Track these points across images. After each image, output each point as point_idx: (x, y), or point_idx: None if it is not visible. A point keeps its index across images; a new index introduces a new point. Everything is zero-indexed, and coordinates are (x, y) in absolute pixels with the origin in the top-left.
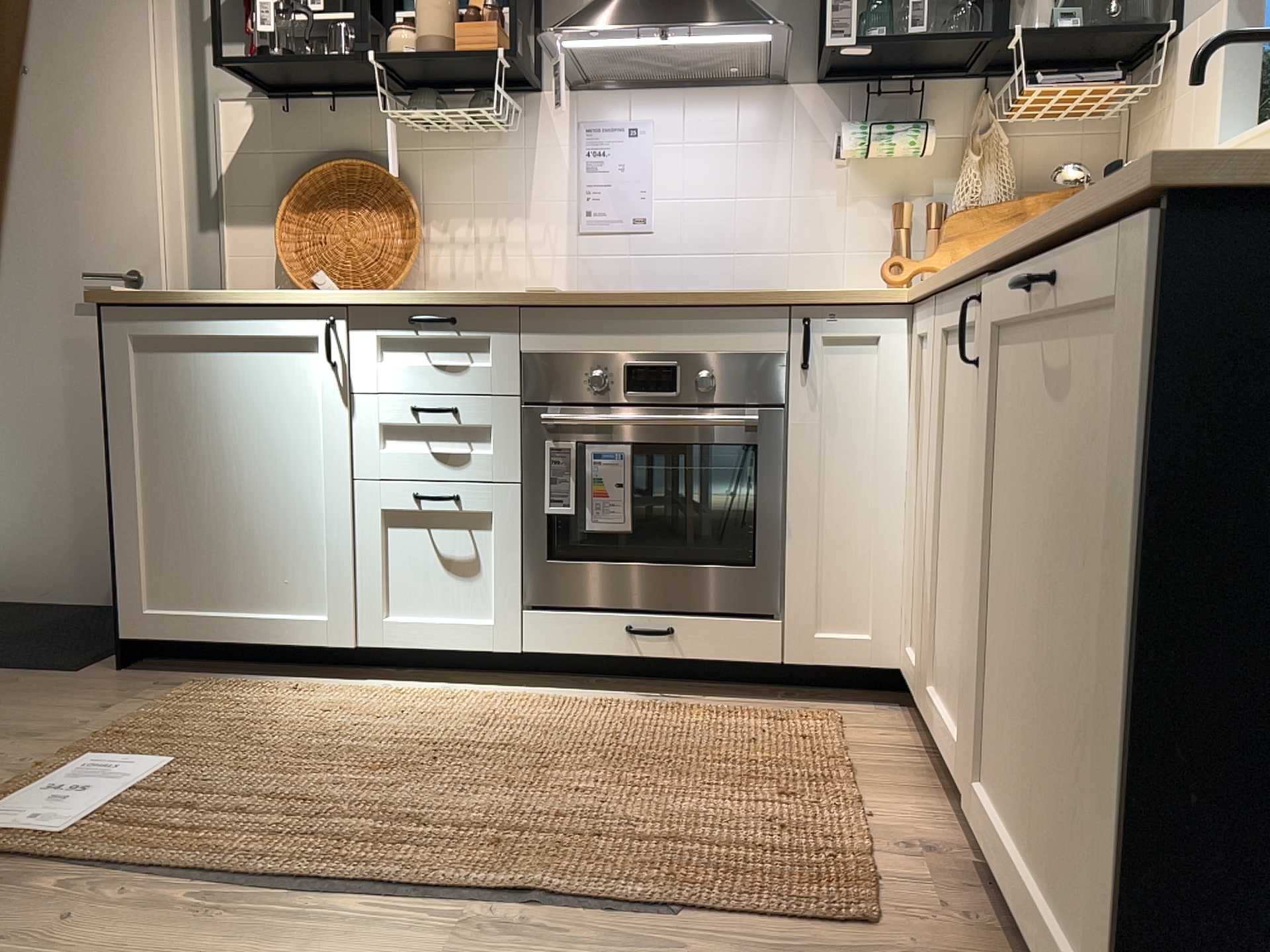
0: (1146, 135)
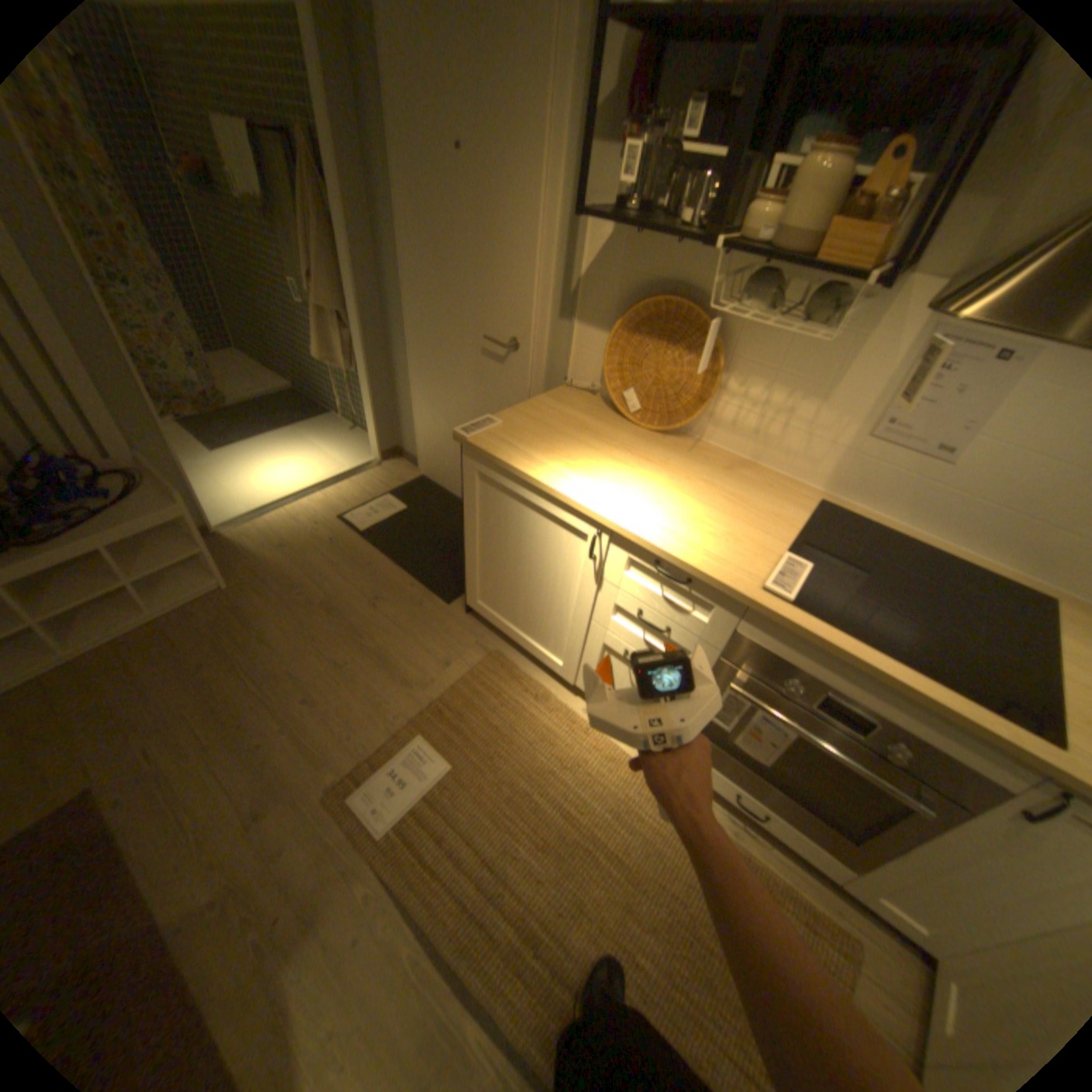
0: None
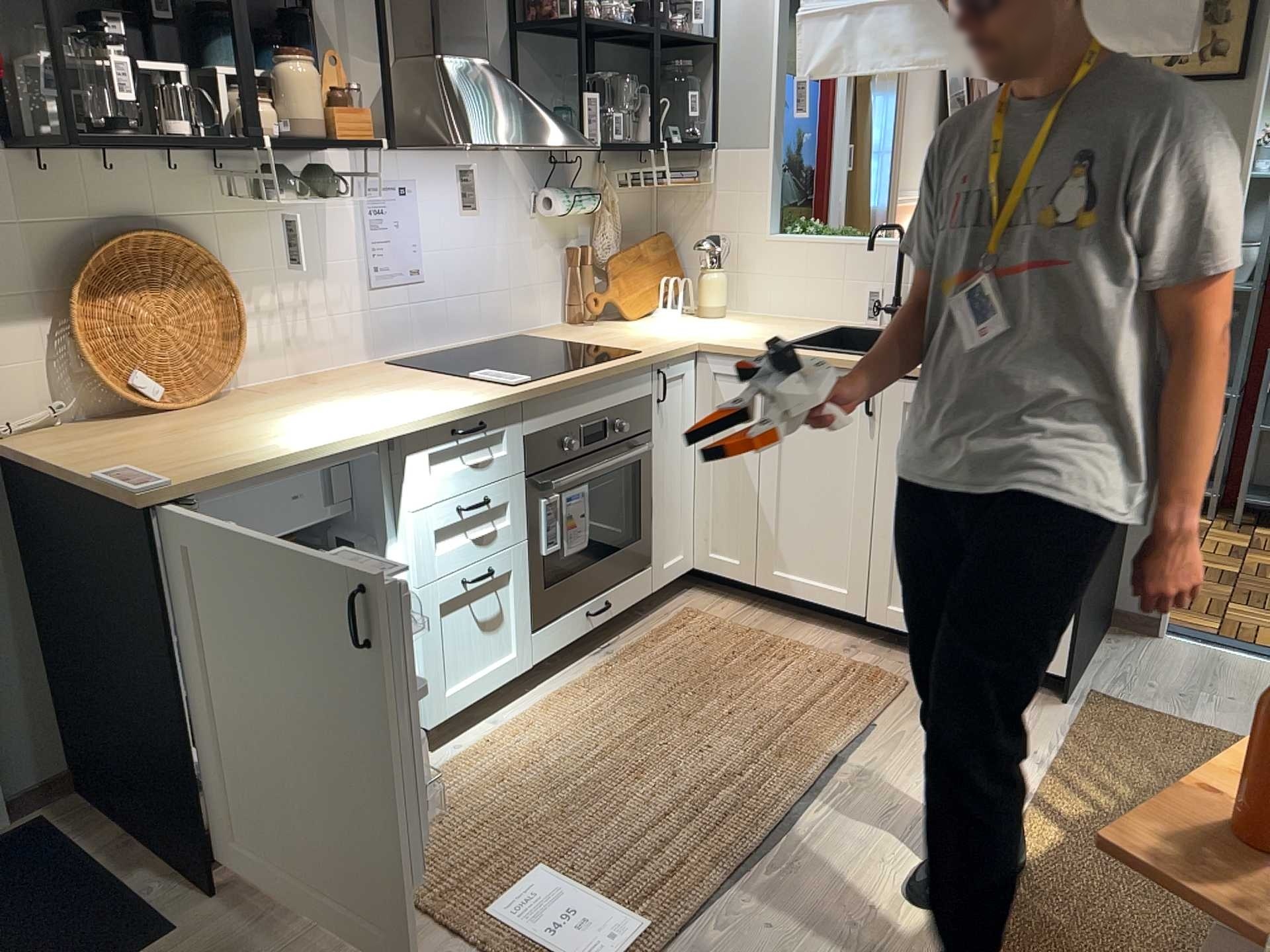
0: (688, 201)
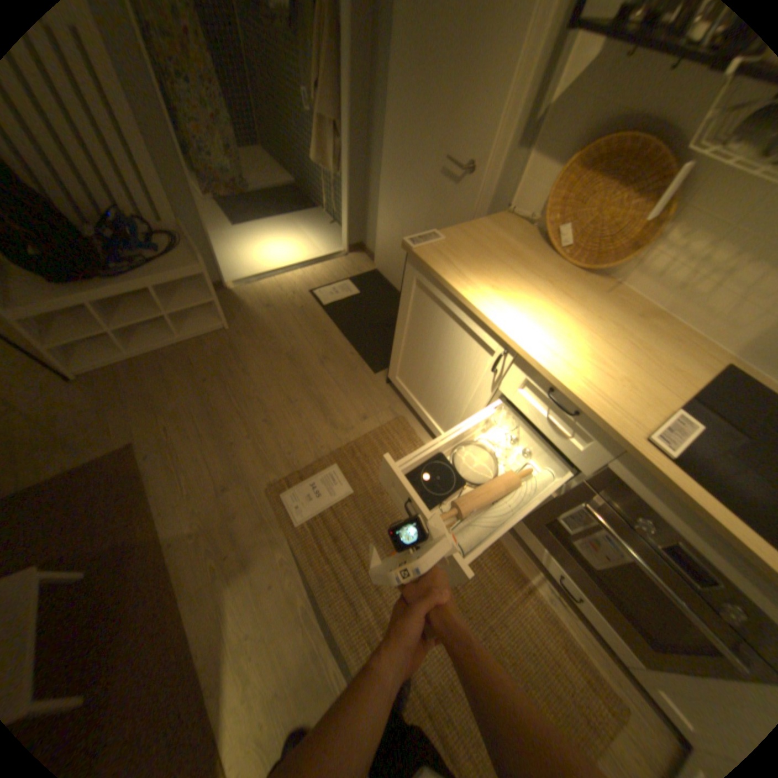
0: None
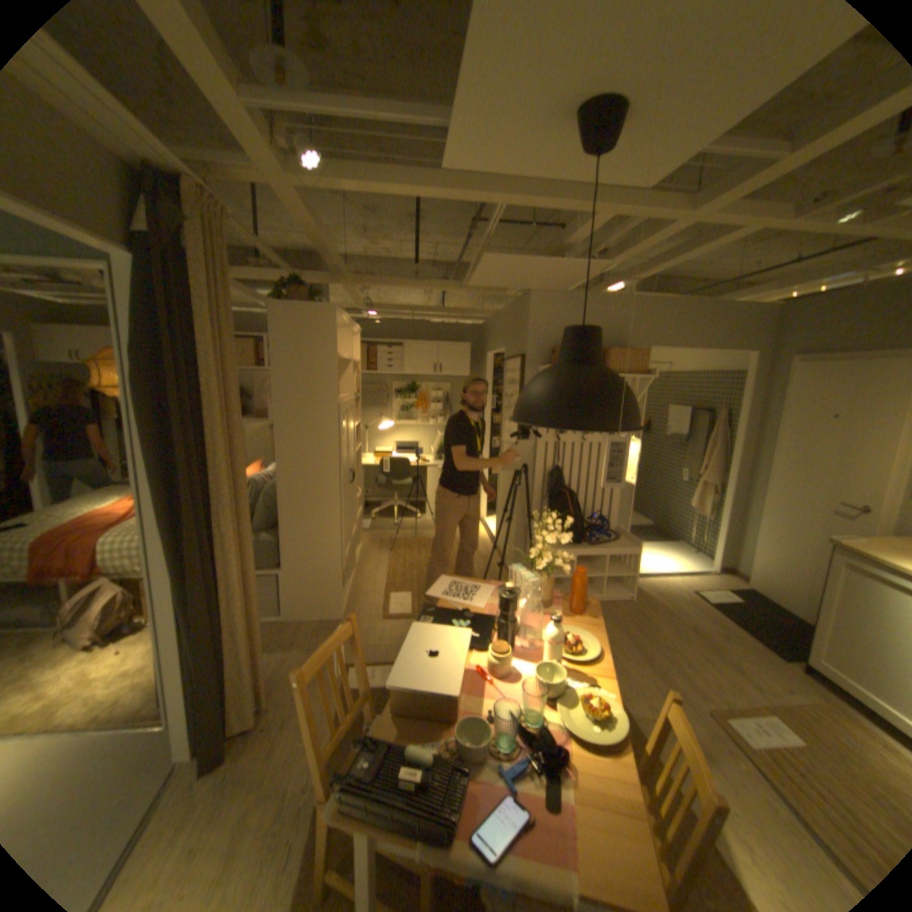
0: None
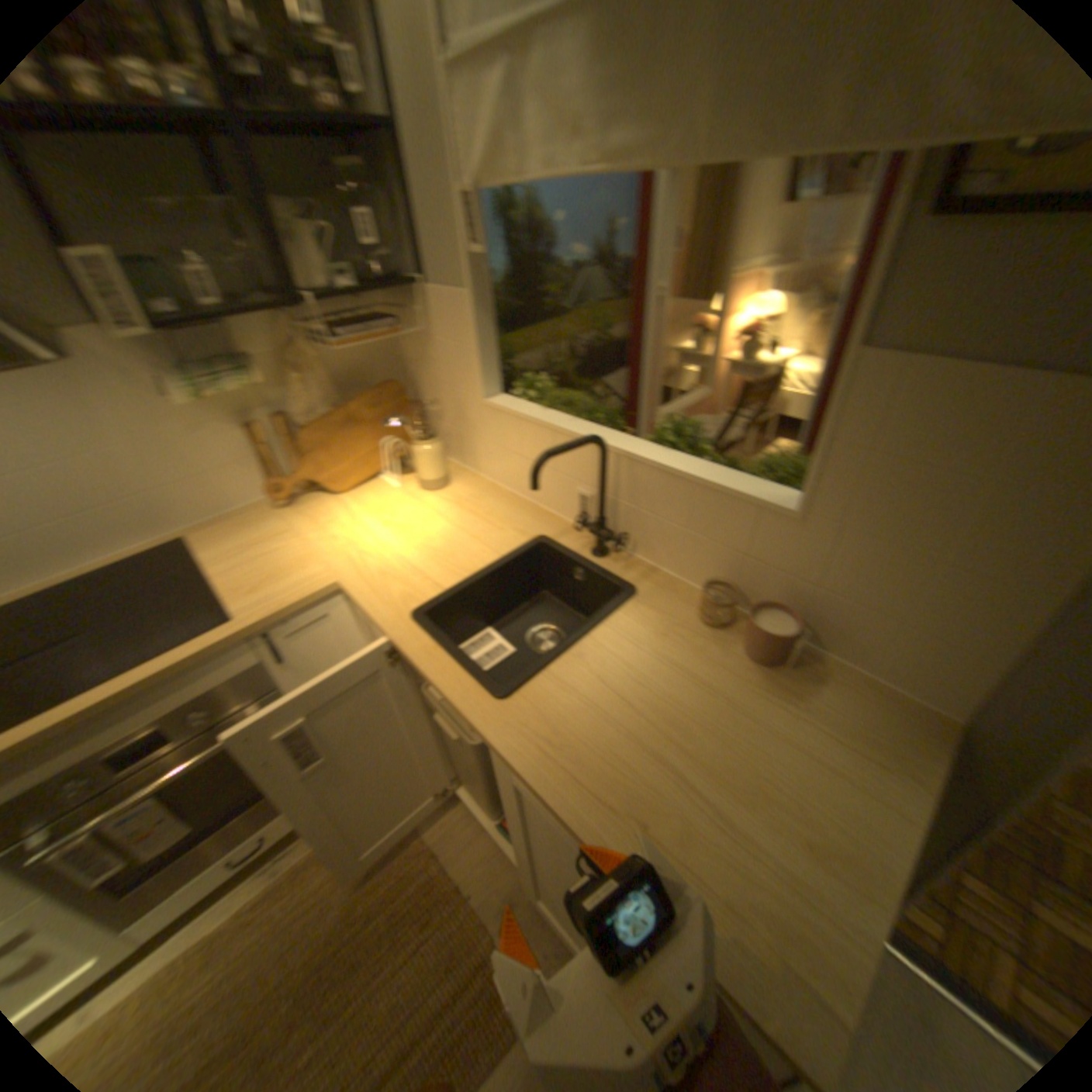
0: (410, 342)
